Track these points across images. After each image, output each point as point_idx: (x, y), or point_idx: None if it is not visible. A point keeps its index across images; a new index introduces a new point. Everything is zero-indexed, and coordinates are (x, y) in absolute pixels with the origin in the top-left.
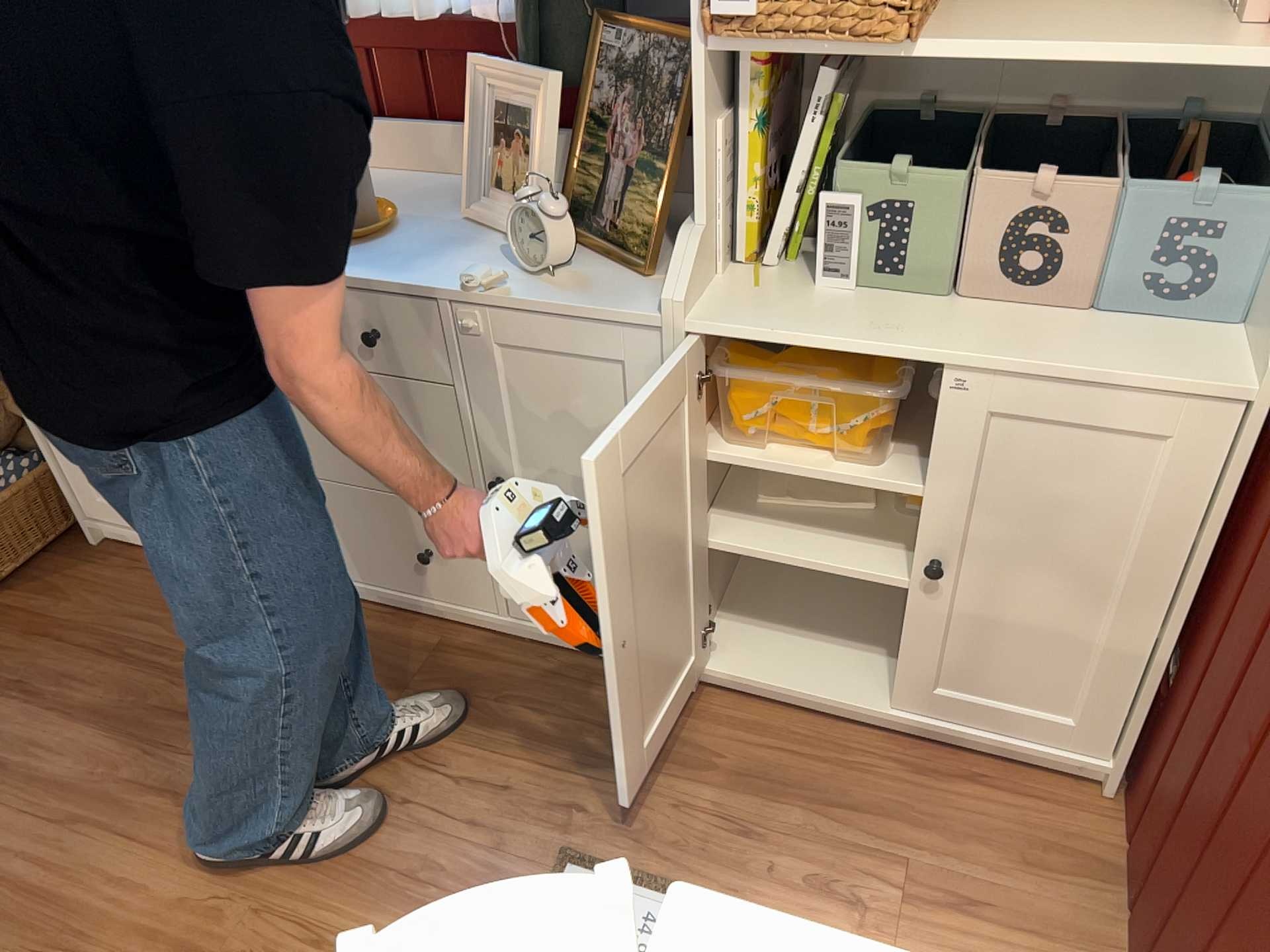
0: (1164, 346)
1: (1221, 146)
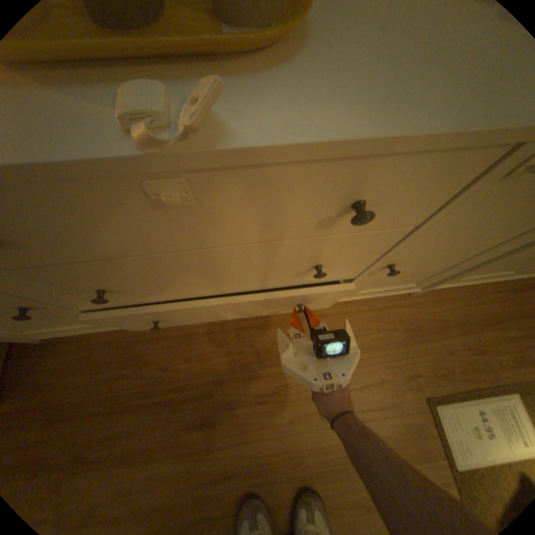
0: None
1: None
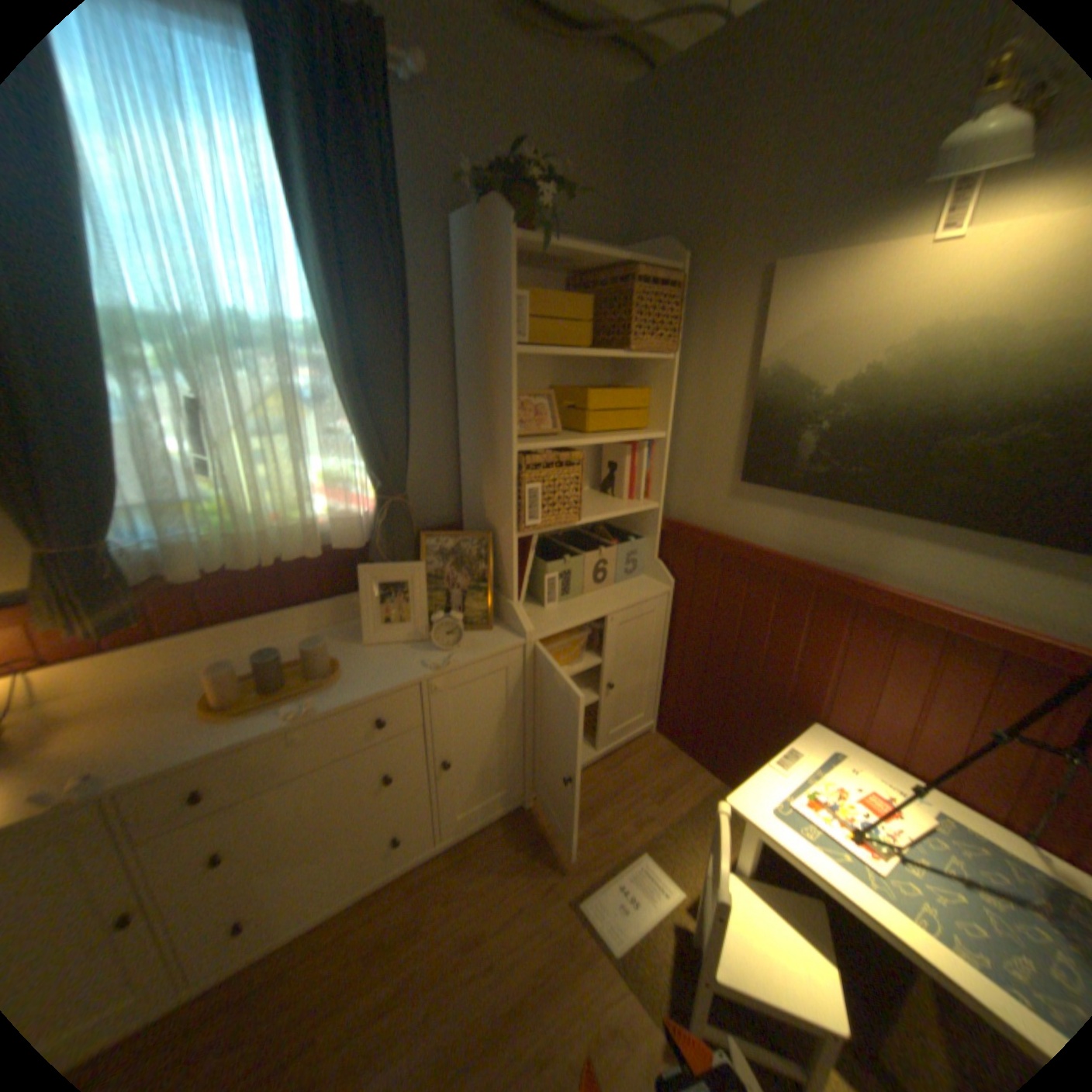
0: (639, 586)
1: (606, 529)
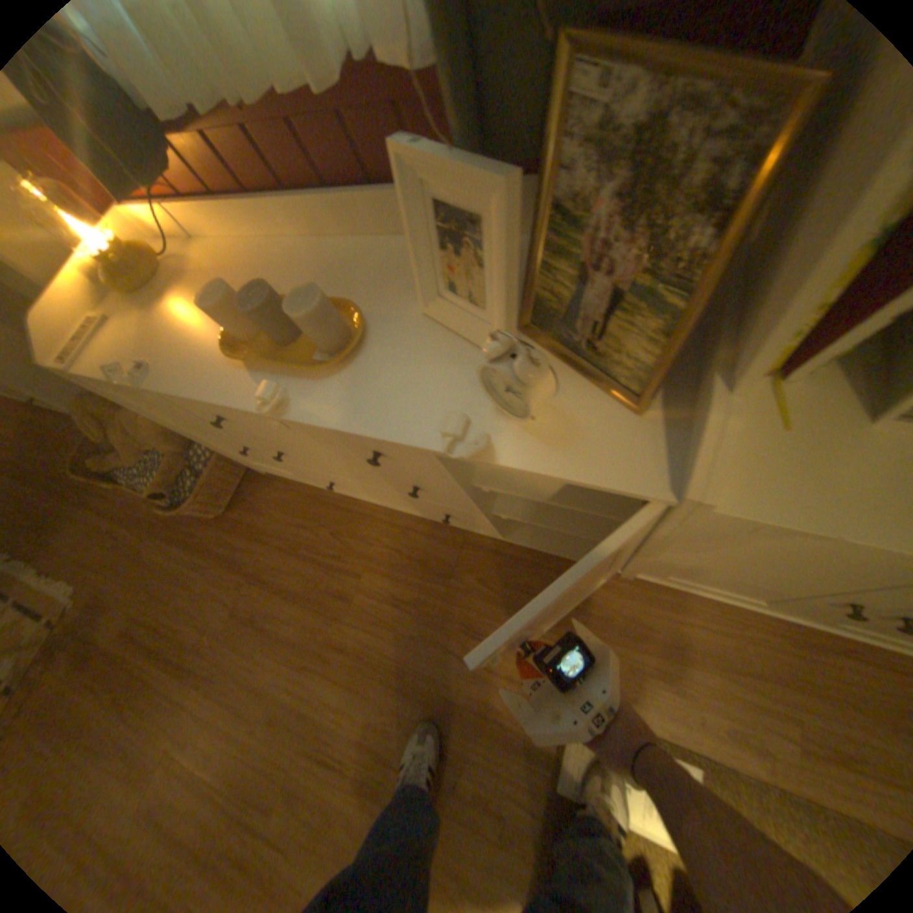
0: None
1: None
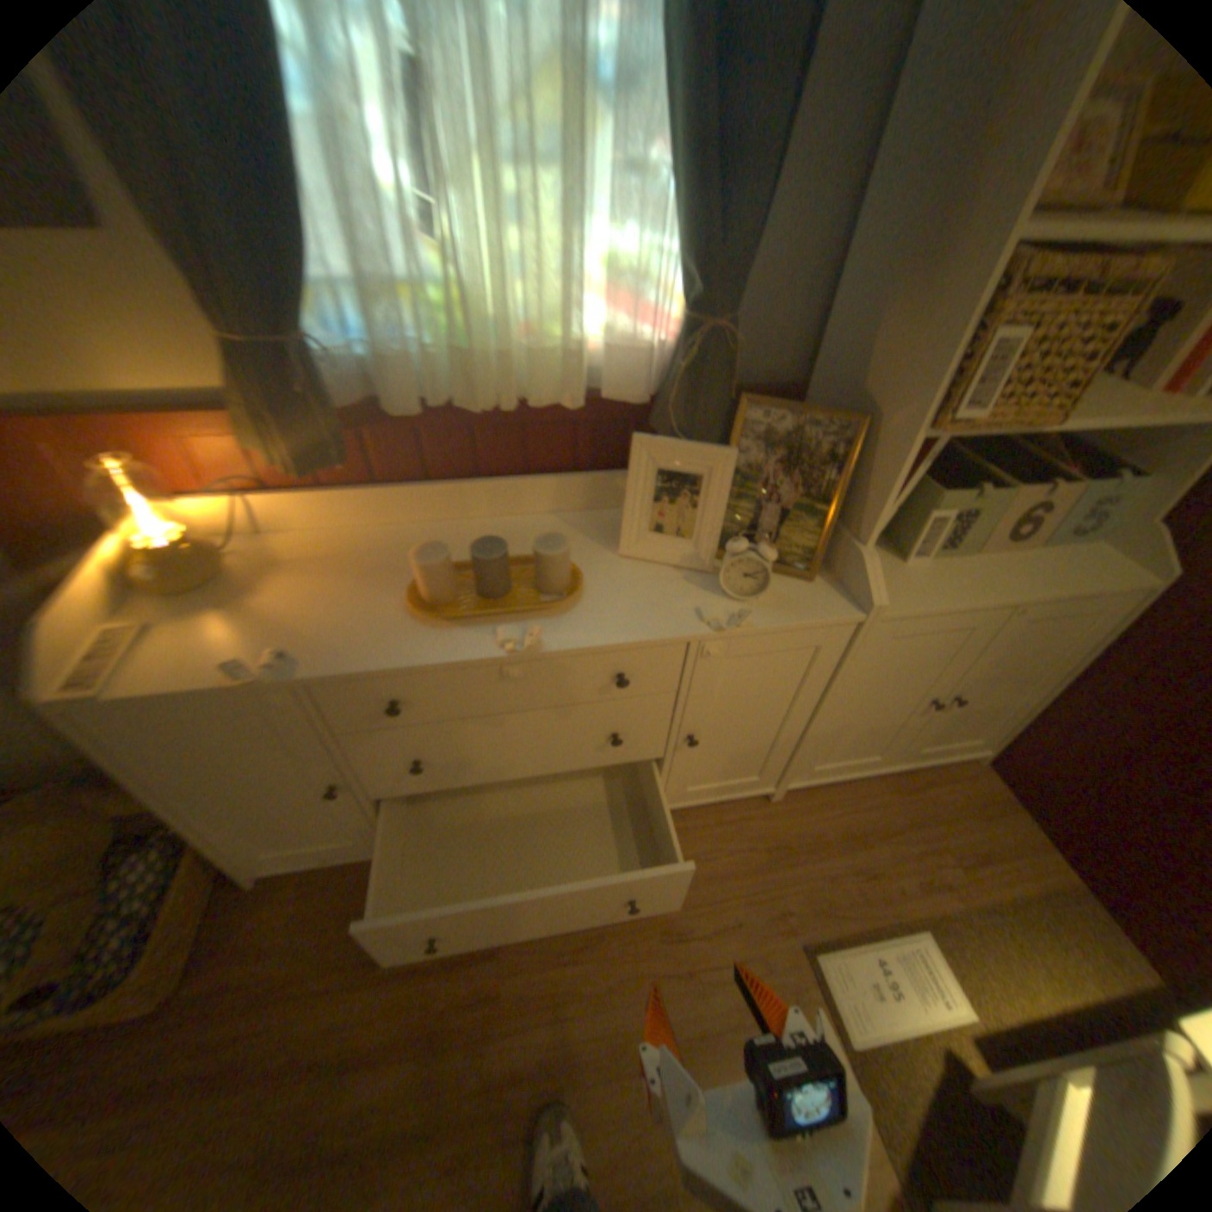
0: (1096, 562)
1: (1063, 439)
